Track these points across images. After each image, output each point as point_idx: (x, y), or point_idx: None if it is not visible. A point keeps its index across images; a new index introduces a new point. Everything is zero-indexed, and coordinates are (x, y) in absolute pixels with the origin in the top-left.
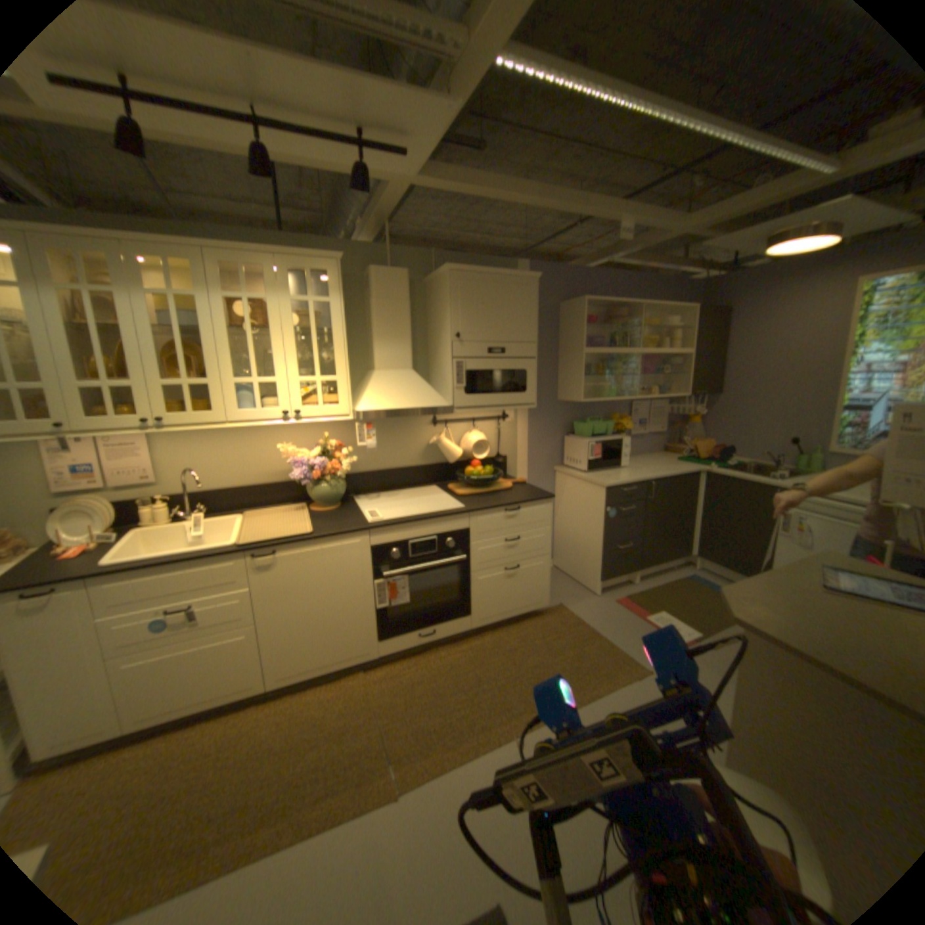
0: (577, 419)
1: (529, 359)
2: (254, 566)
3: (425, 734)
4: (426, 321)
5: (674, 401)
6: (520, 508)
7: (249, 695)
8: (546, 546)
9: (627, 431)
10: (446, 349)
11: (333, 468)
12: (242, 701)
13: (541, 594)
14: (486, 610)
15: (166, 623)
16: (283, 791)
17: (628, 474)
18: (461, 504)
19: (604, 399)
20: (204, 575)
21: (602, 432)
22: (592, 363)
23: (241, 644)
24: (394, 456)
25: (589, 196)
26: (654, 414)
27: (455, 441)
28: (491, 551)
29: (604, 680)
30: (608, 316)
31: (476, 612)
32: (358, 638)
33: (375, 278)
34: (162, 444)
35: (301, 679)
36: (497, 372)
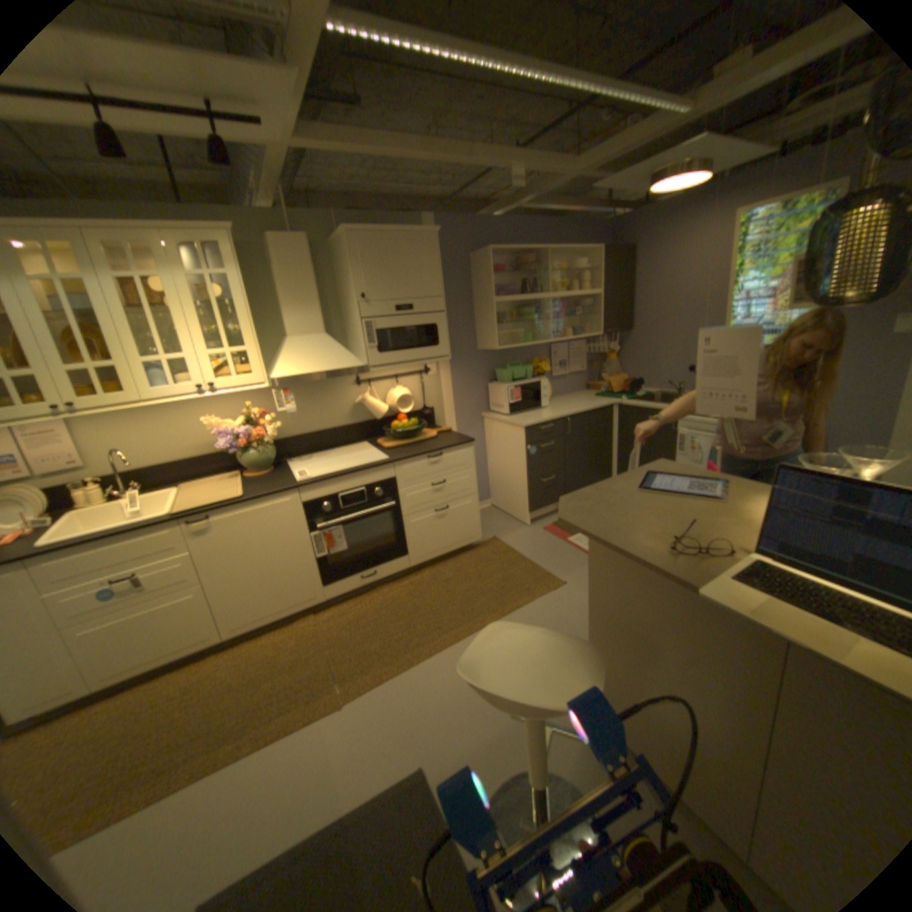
0: (499, 367)
1: (438, 313)
2: (191, 531)
3: (367, 656)
4: (336, 283)
5: (592, 341)
6: (443, 454)
7: (207, 645)
8: (472, 486)
9: (547, 374)
10: (355, 310)
11: (260, 434)
12: (201, 651)
13: (472, 529)
14: (422, 548)
15: (113, 591)
16: (242, 715)
17: (547, 413)
18: (387, 456)
19: (523, 345)
20: (142, 544)
21: (522, 377)
22: (508, 311)
23: (191, 602)
24: (323, 417)
25: (473, 146)
26: (573, 355)
27: (381, 398)
28: (419, 496)
29: (524, 594)
30: (519, 263)
31: (413, 551)
32: (303, 585)
33: (273, 244)
34: (84, 428)
35: (254, 627)
36: (408, 329)
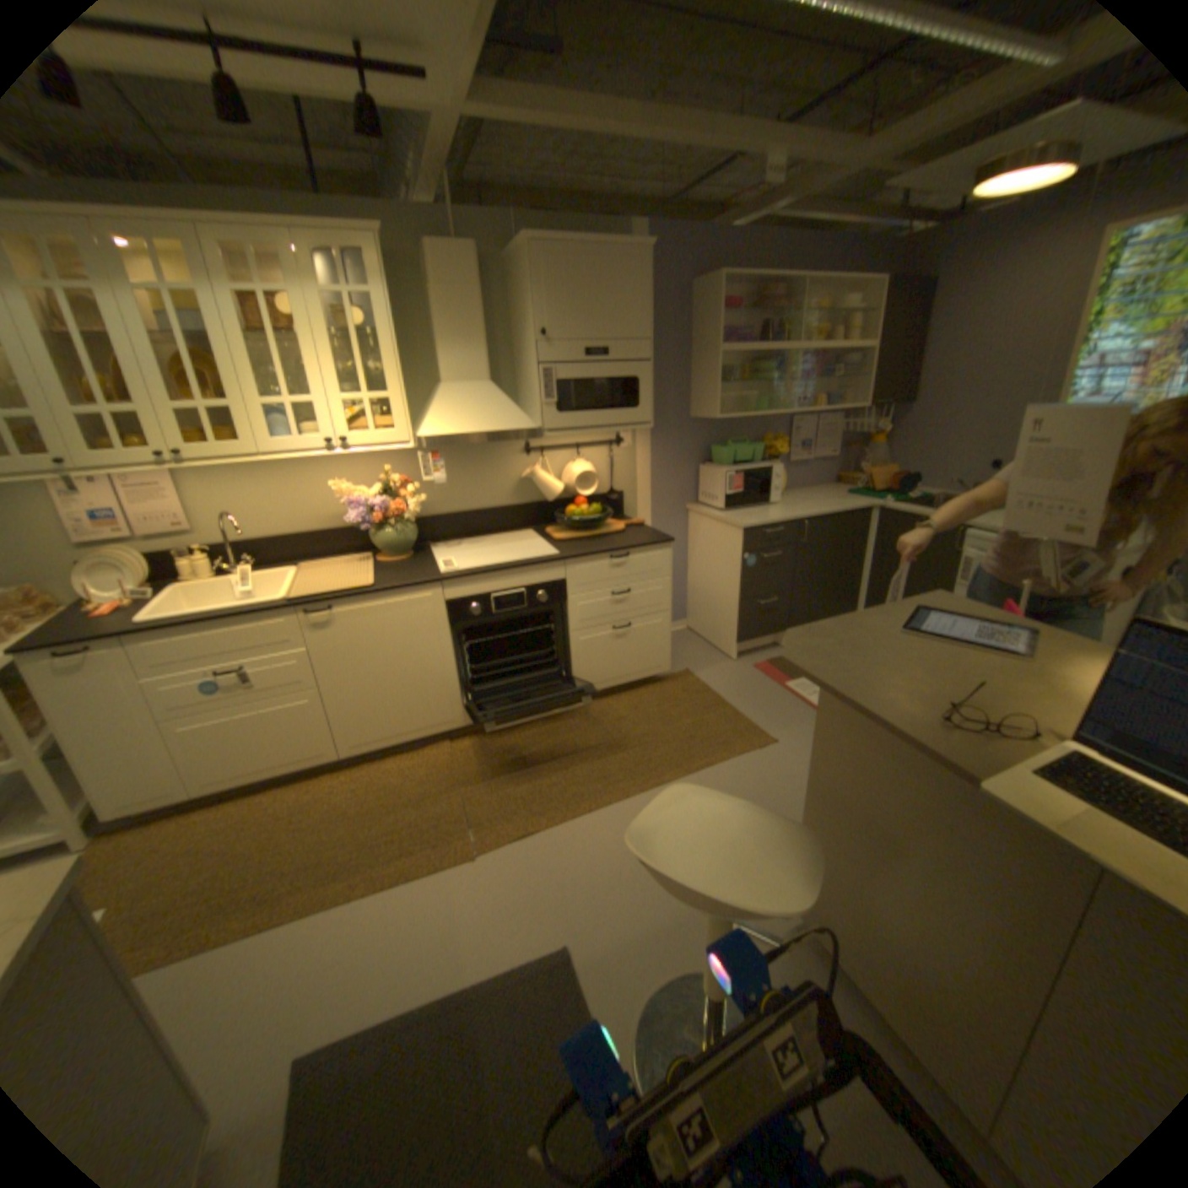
0: (717, 442)
1: (642, 362)
2: (309, 622)
3: (512, 800)
4: (508, 313)
5: (852, 415)
6: (629, 555)
7: (322, 761)
8: (664, 600)
9: (784, 457)
10: (530, 351)
11: (399, 509)
12: (315, 768)
13: (659, 657)
14: (592, 674)
15: (217, 685)
16: (357, 850)
17: (777, 511)
18: (557, 551)
19: (754, 414)
20: (252, 632)
21: (747, 458)
22: (738, 364)
23: (305, 708)
24: (478, 493)
25: (715, 118)
26: (823, 432)
27: (555, 474)
28: (594, 607)
29: (720, 748)
30: (761, 296)
31: (580, 677)
32: (440, 704)
33: (431, 255)
34: (191, 483)
35: (378, 747)
36: (599, 381)
